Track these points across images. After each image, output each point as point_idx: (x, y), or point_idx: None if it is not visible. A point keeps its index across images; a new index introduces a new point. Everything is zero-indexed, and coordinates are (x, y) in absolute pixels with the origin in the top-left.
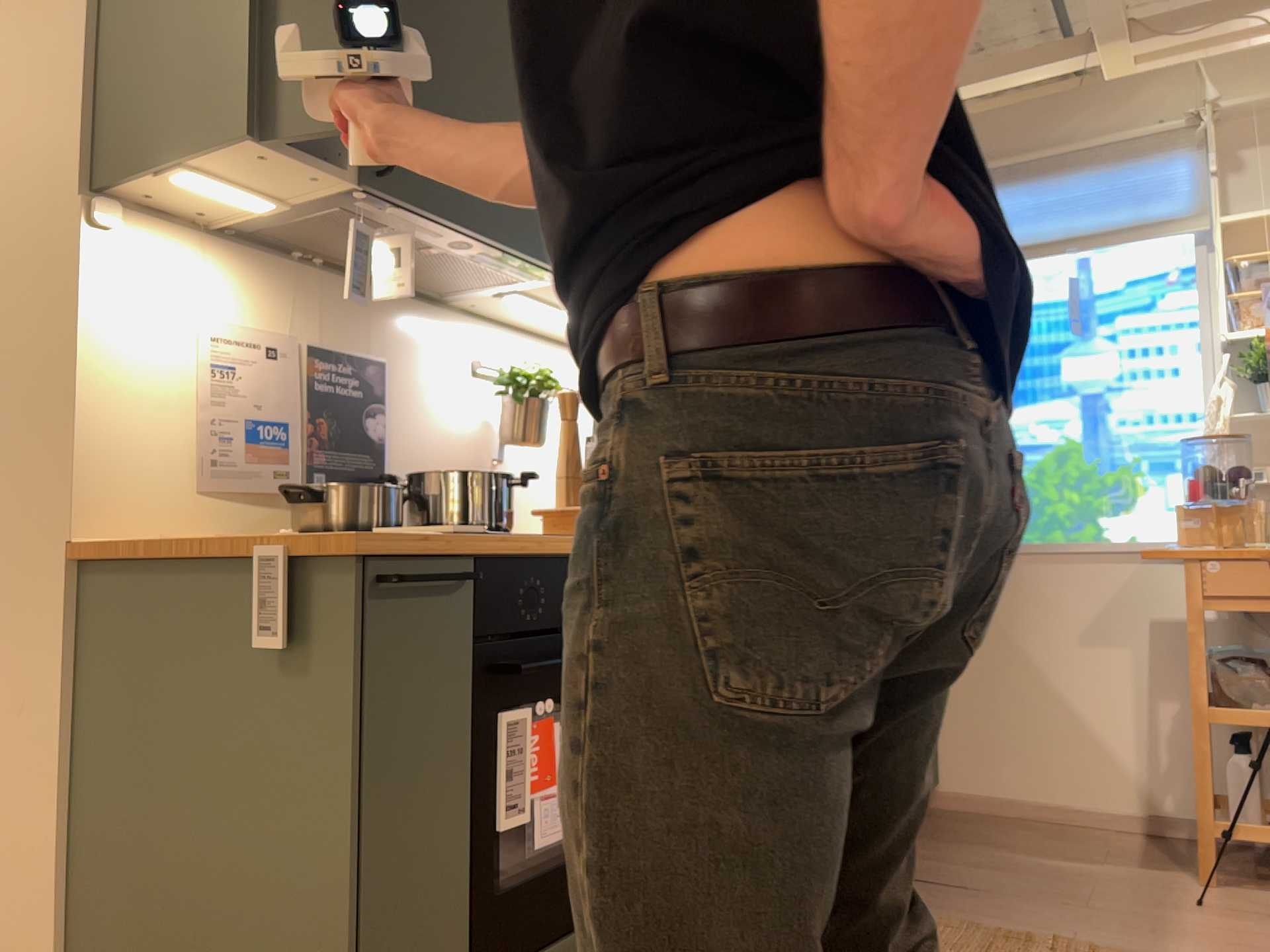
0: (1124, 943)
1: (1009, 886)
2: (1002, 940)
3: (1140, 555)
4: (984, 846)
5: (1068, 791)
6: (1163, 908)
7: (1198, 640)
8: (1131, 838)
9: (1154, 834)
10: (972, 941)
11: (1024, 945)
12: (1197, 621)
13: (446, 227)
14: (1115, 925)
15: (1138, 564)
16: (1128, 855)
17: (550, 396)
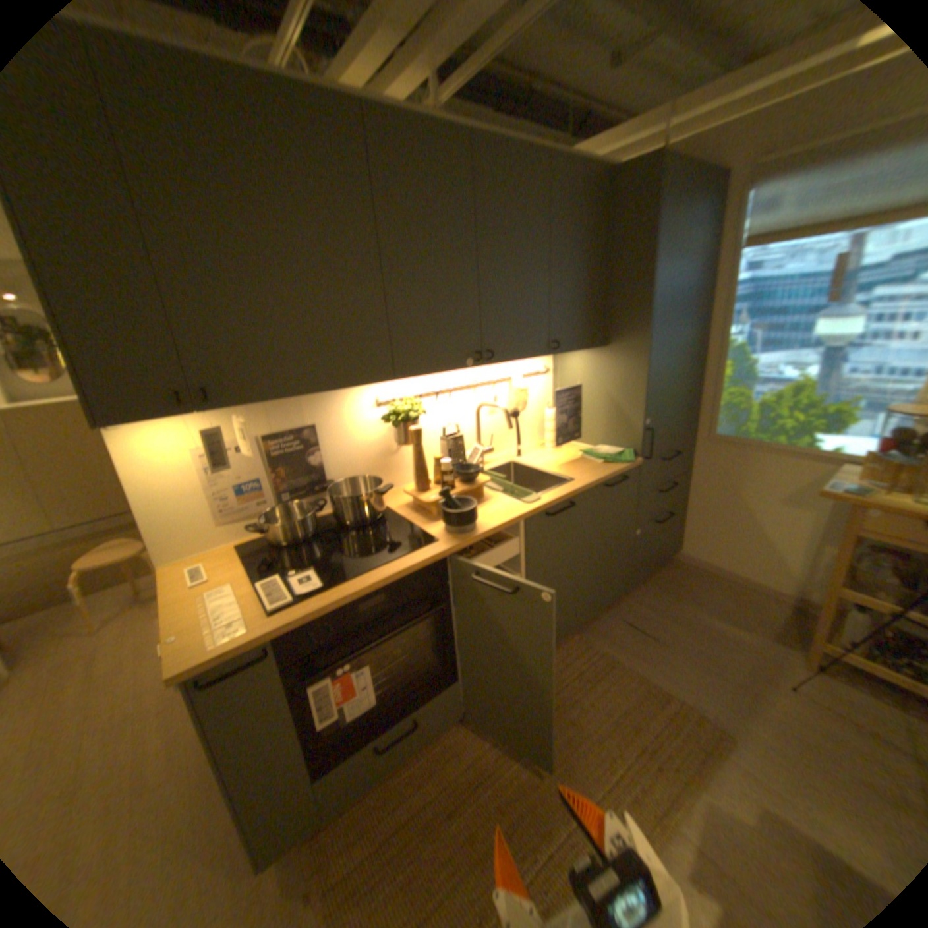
0: (724, 715)
1: (683, 644)
2: (652, 697)
3: (839, 461)
4: (687, 603)
5: (753, 574)
6: (766, 686)
7: (846, 553)
8: (783, 609)
9: (799, 609)
10: (635, 694)
11: (661, 706)
12: (849, 542)
13: (278, 398)
14: (727, 696)
15: (836, 467)
16: (771, 627)
17: (422, 412)
